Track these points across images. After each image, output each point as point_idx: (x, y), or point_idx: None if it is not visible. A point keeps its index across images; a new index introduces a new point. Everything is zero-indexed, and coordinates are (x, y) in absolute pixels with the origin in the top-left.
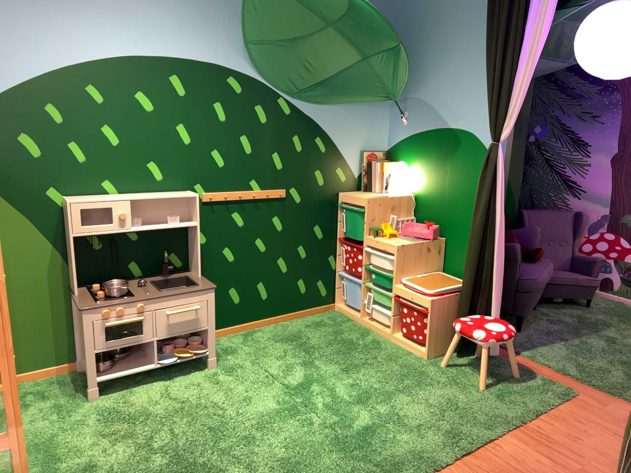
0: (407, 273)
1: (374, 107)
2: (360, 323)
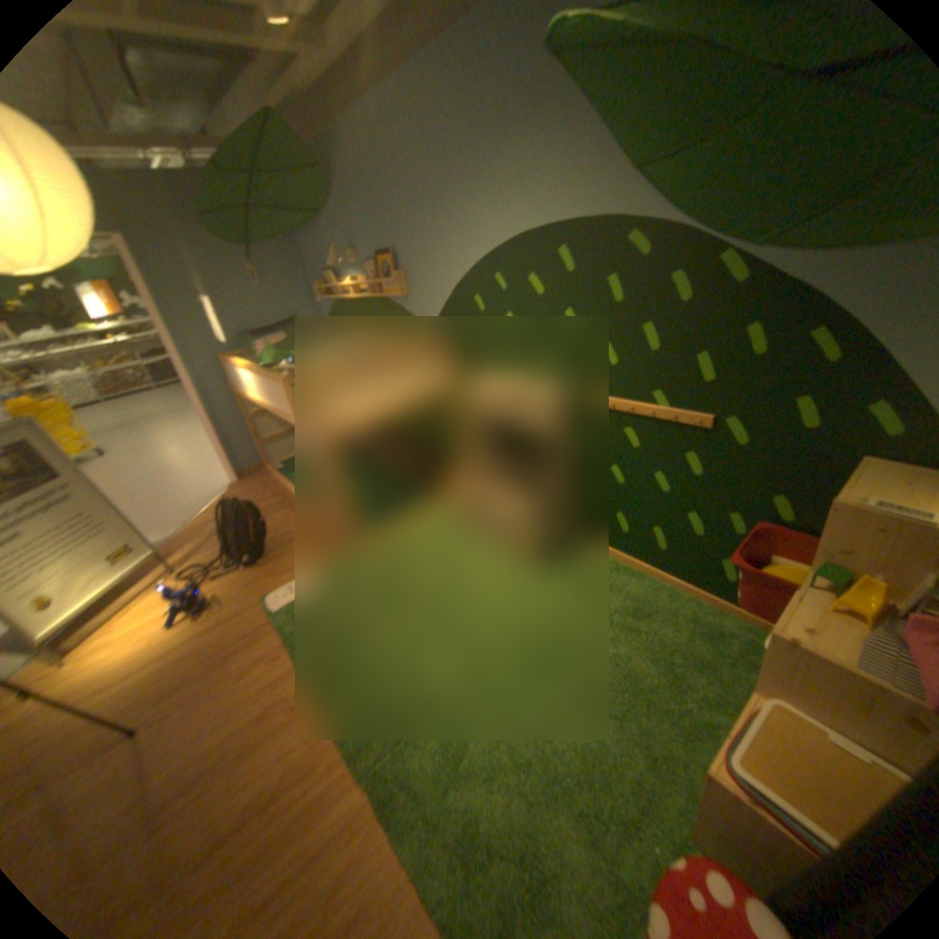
0: (796, 702)
1: None
2: None
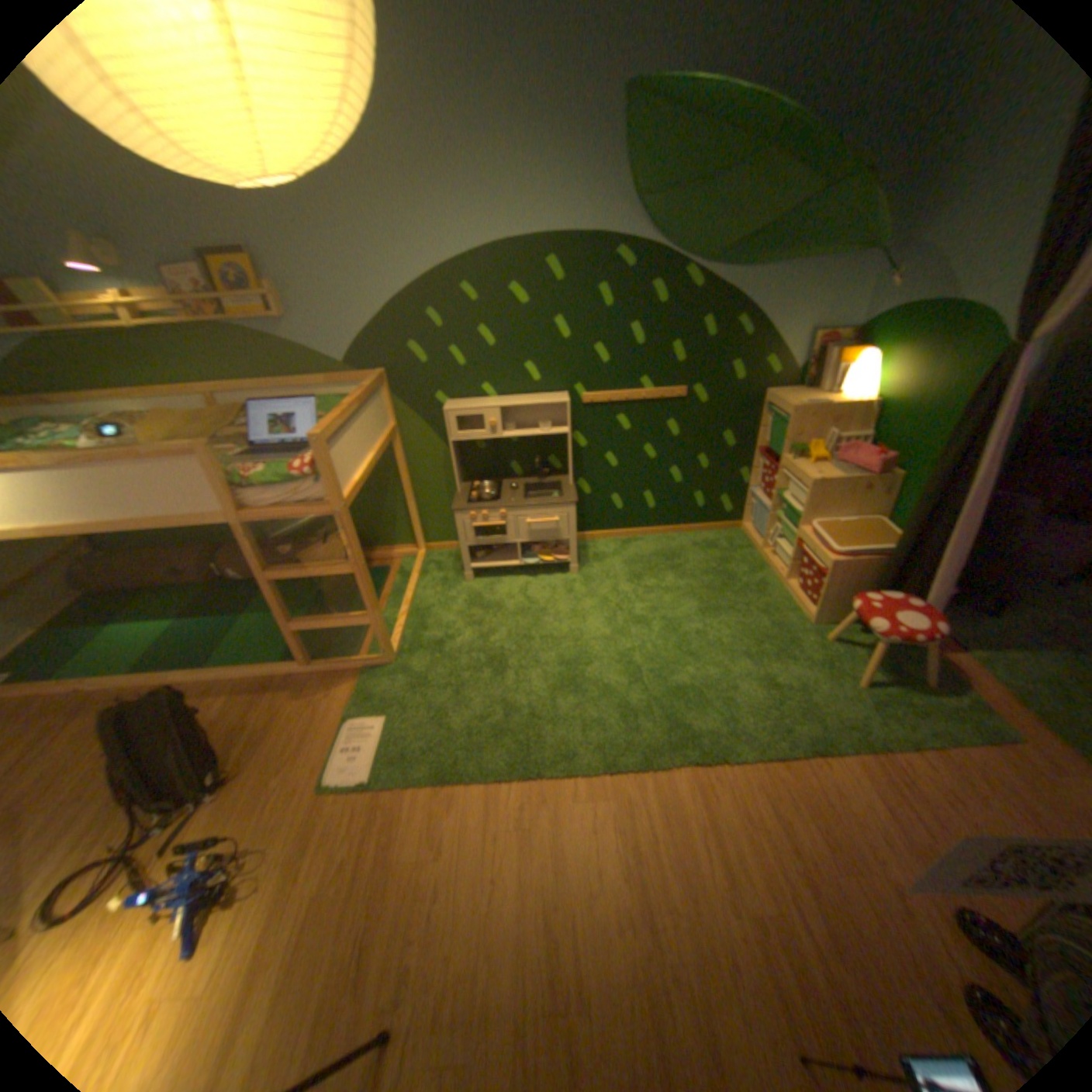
0: (822, 515)
1: (848, 260)
2: (760, 554)
